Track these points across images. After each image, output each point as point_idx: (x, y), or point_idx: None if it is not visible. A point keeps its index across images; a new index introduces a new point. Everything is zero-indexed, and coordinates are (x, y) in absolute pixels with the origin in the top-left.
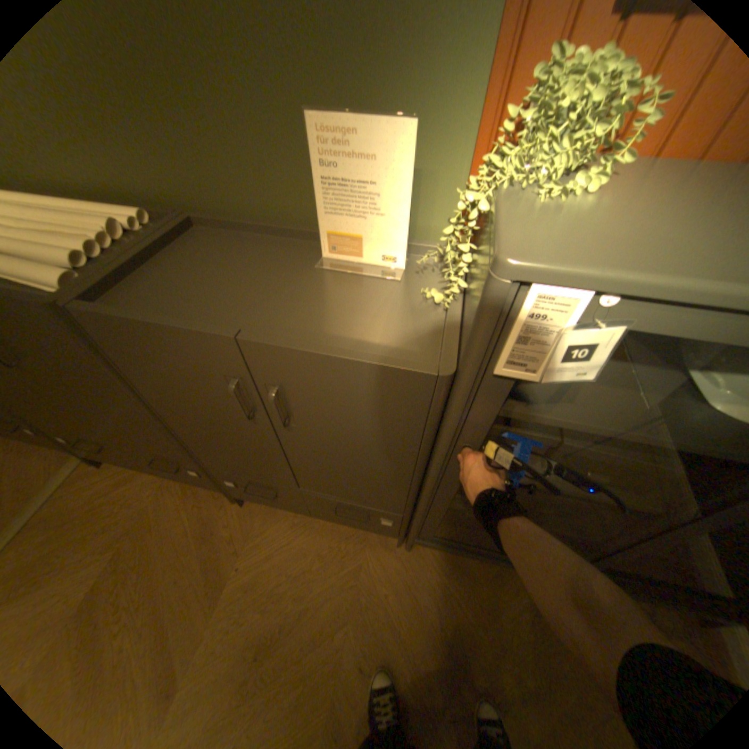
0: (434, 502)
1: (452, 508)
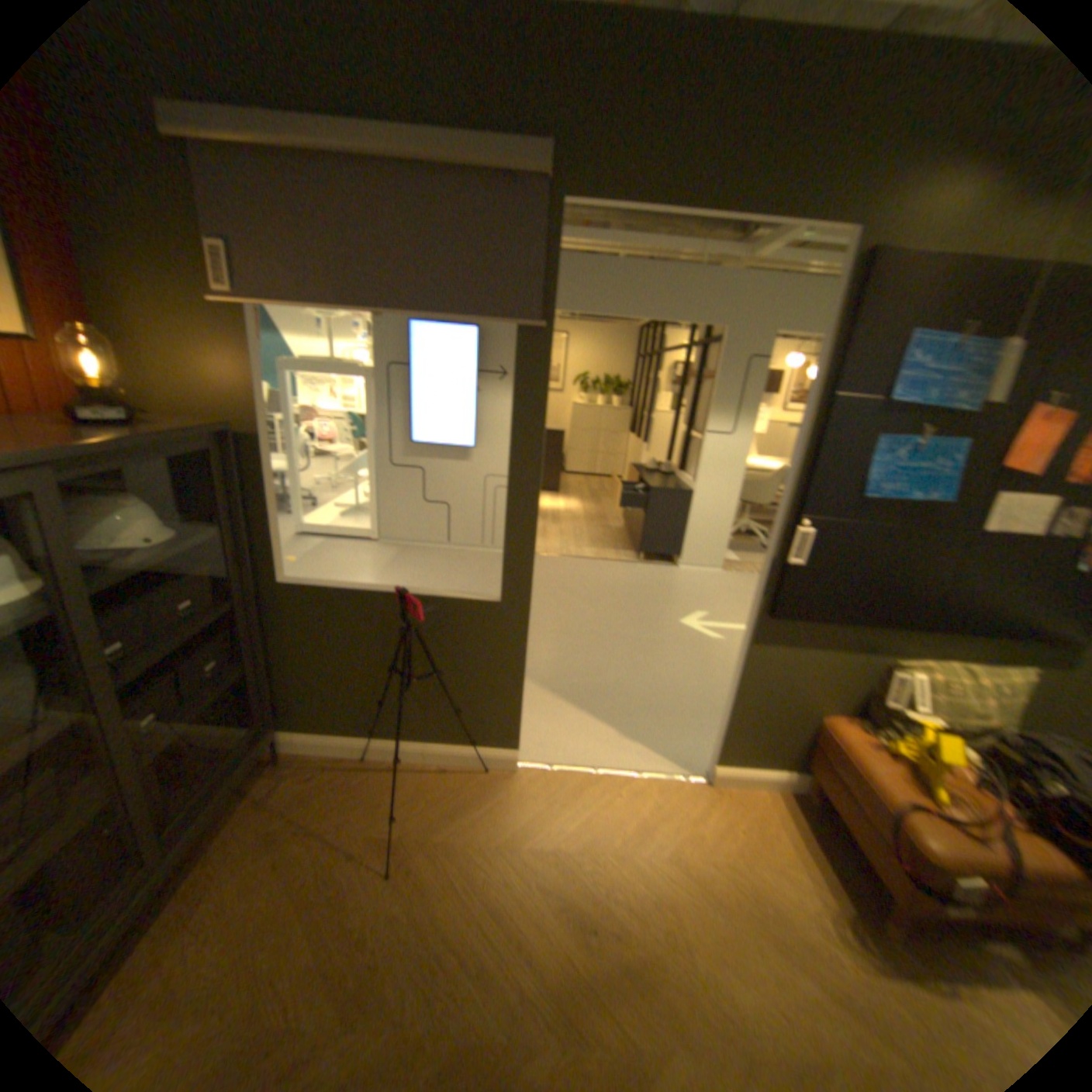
0: None
1: None
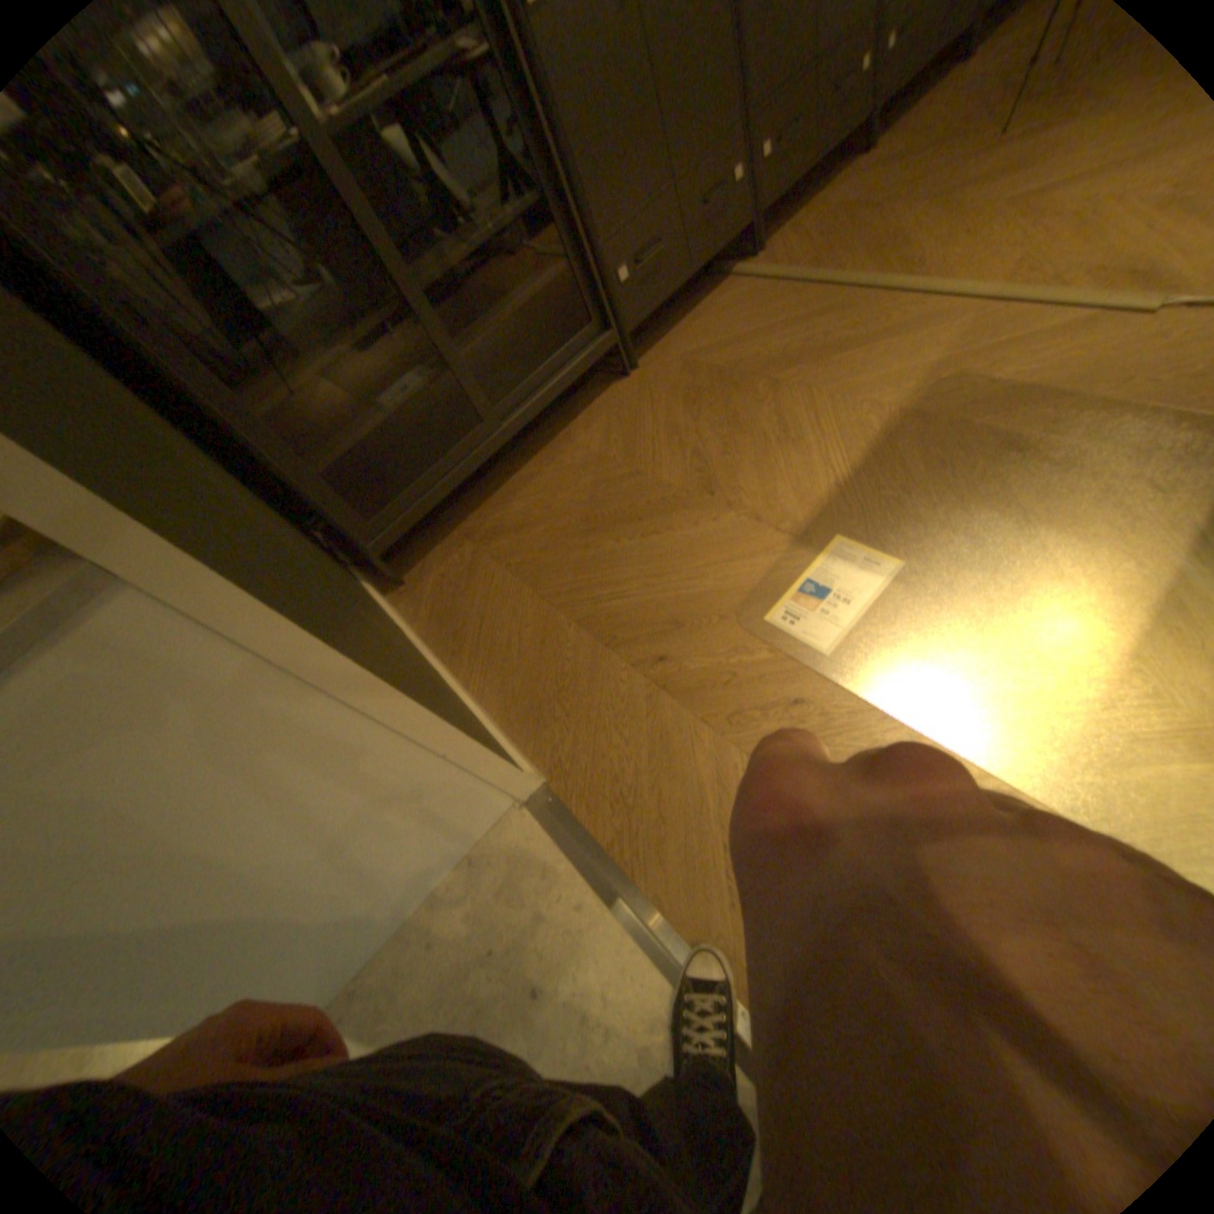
0: None
1: None
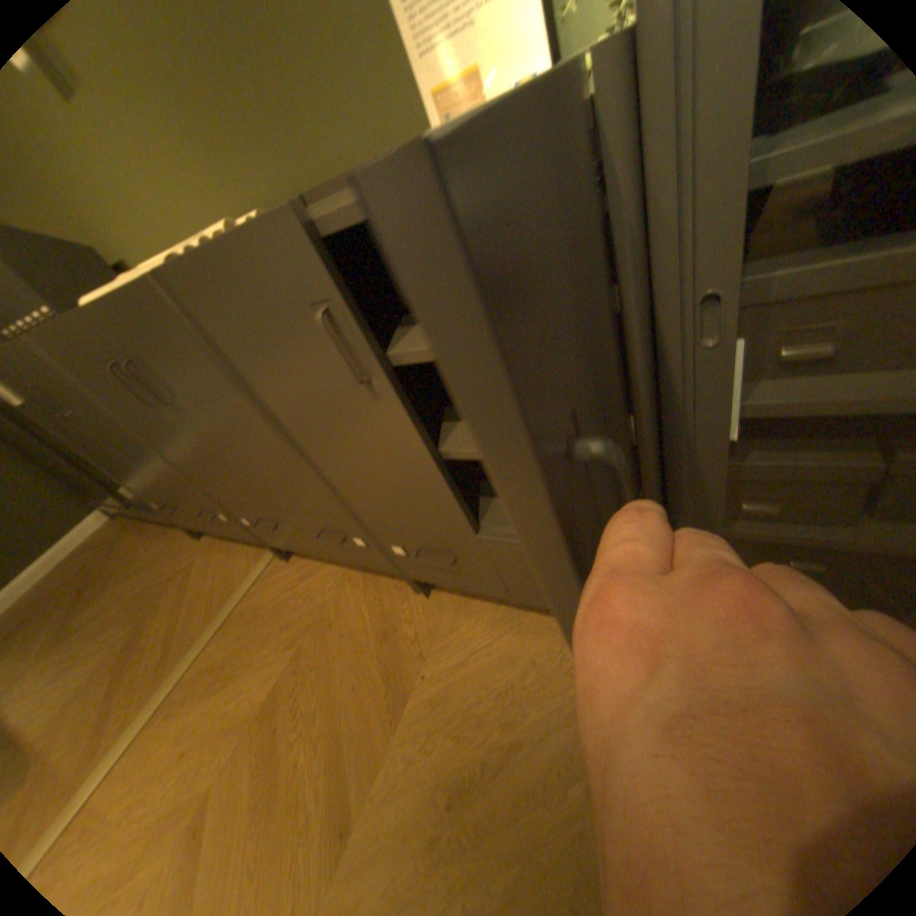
0: (705, 513)
1: (754, 543)
